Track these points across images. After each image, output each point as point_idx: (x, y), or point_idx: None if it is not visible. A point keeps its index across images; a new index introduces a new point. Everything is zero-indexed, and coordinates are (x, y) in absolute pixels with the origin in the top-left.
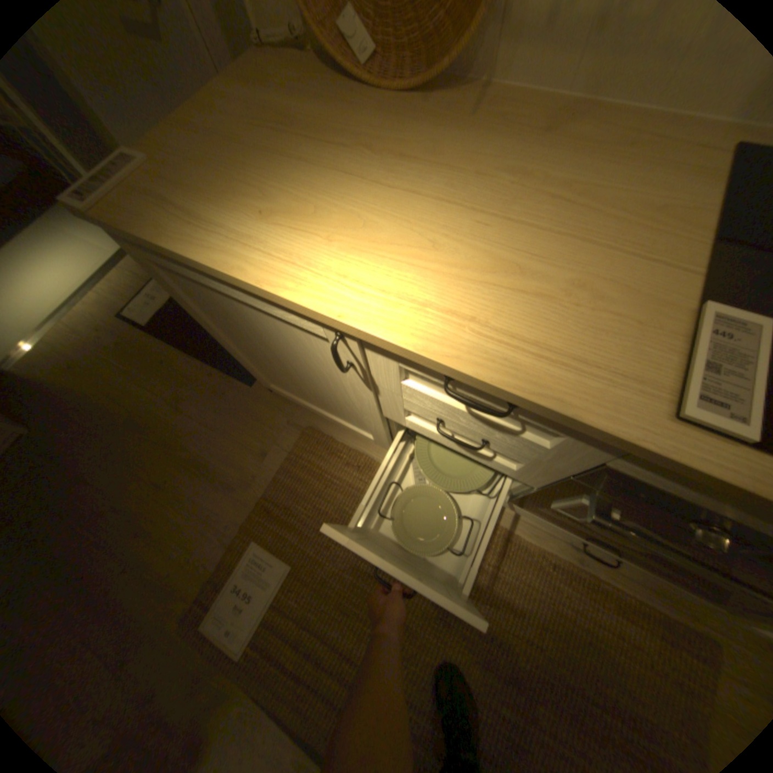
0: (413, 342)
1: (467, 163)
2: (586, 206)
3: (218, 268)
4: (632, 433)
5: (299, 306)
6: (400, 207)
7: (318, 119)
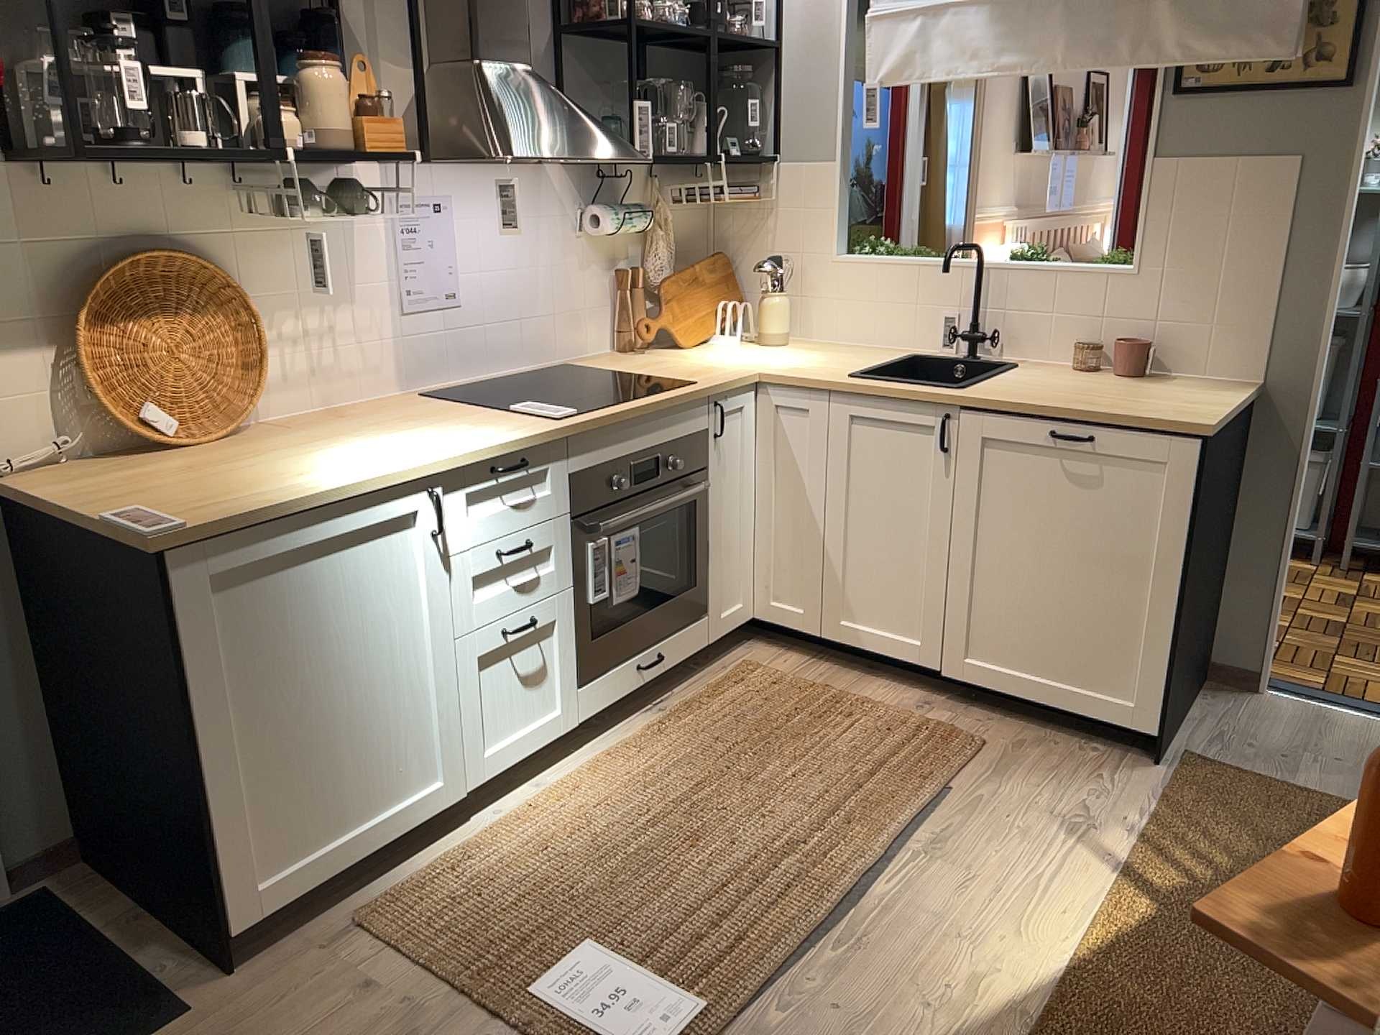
0: (473, 450)
1: (346, 434)
2: (423, 419)
3: (347, 486)
4: (558, 427)
5: (410, 476)
6: (363, 447)
7: (214, 461)
